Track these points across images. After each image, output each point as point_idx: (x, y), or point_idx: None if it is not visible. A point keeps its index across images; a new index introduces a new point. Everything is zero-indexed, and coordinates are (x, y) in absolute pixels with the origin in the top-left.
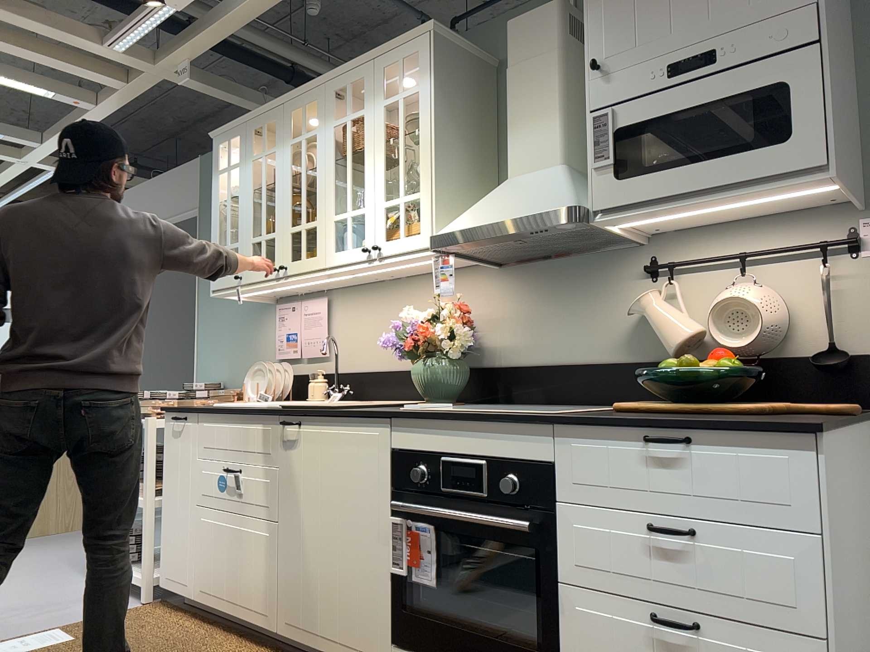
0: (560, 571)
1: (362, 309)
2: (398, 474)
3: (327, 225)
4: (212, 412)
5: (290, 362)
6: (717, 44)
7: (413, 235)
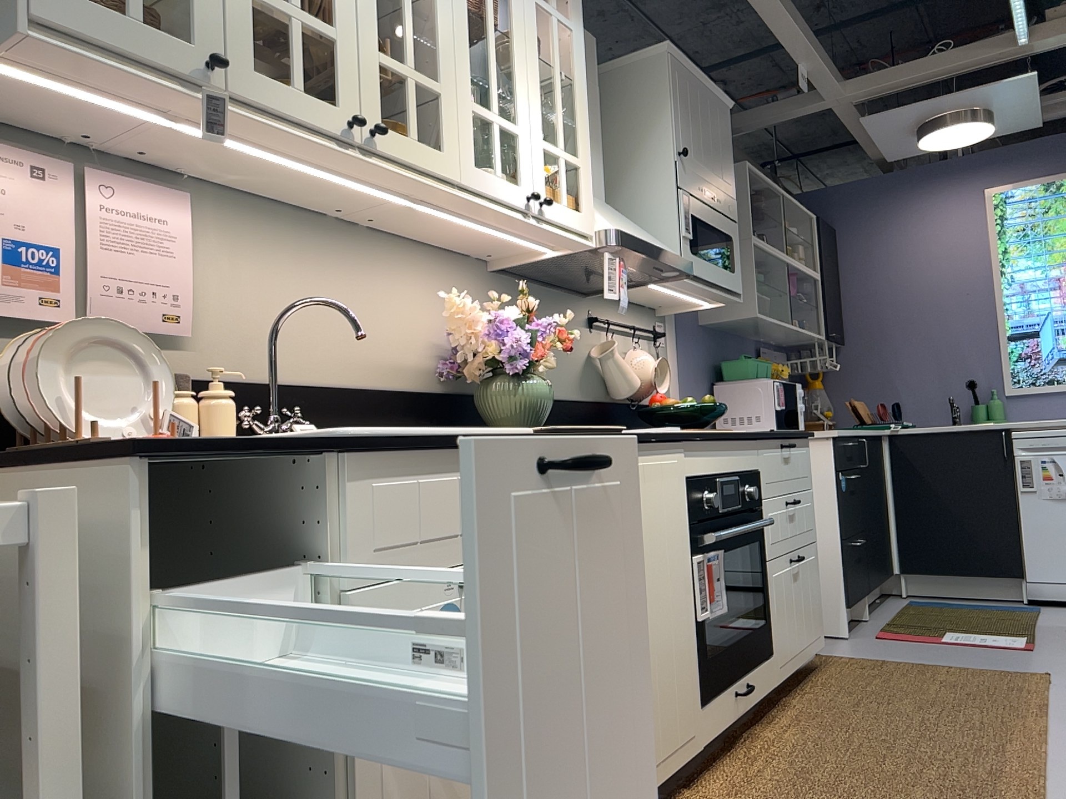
0: (767, 552)
1: (278, 254)
2: (694, 504)
3: (462, 110)
4: (412, 447)
5: (6, 331)
6: (718, 193)
7: (577, 211)
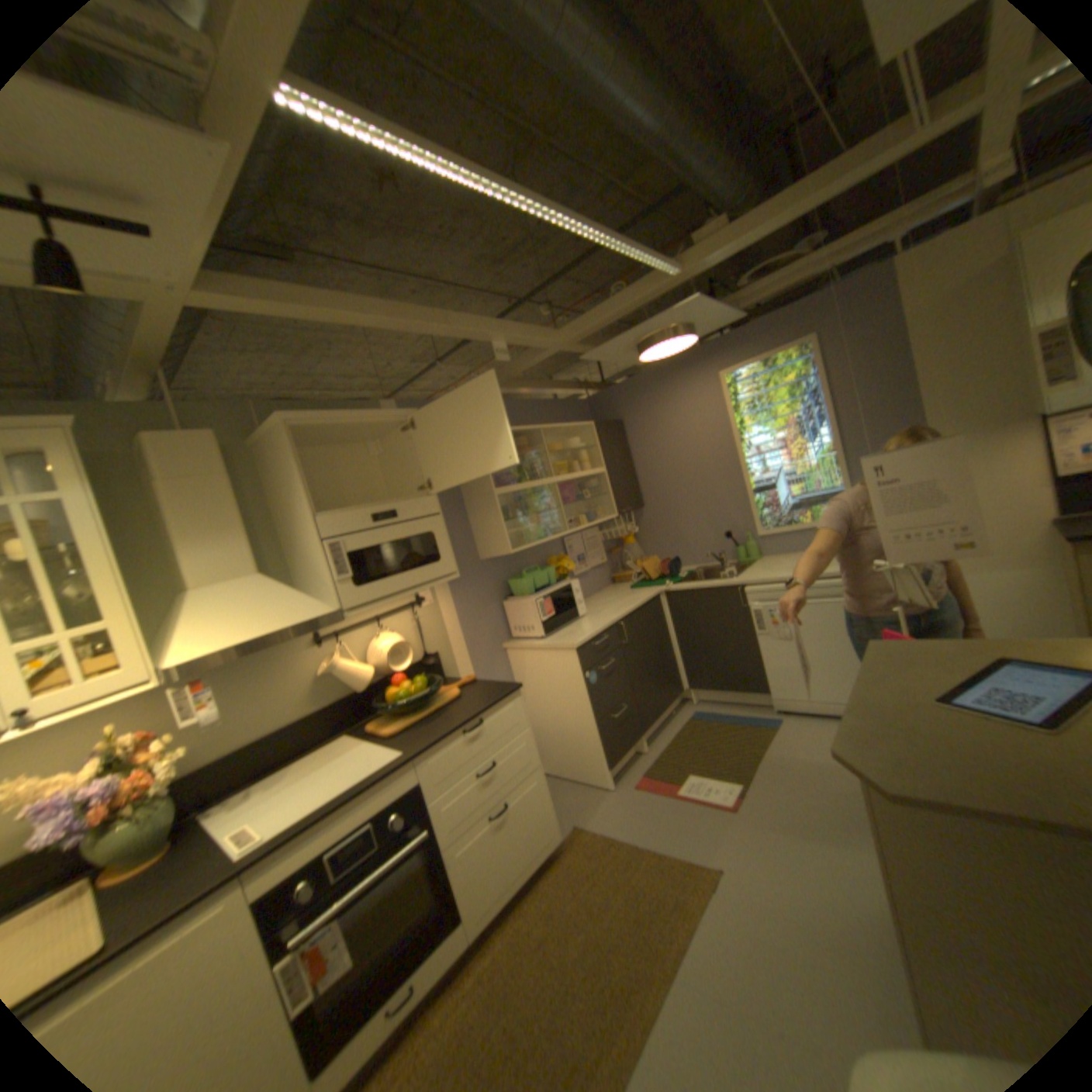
0: (439, 847)
1: None
2: (269, 919)
3: None
4: None
5: None
6: (397, 507)
7: (106, 677)
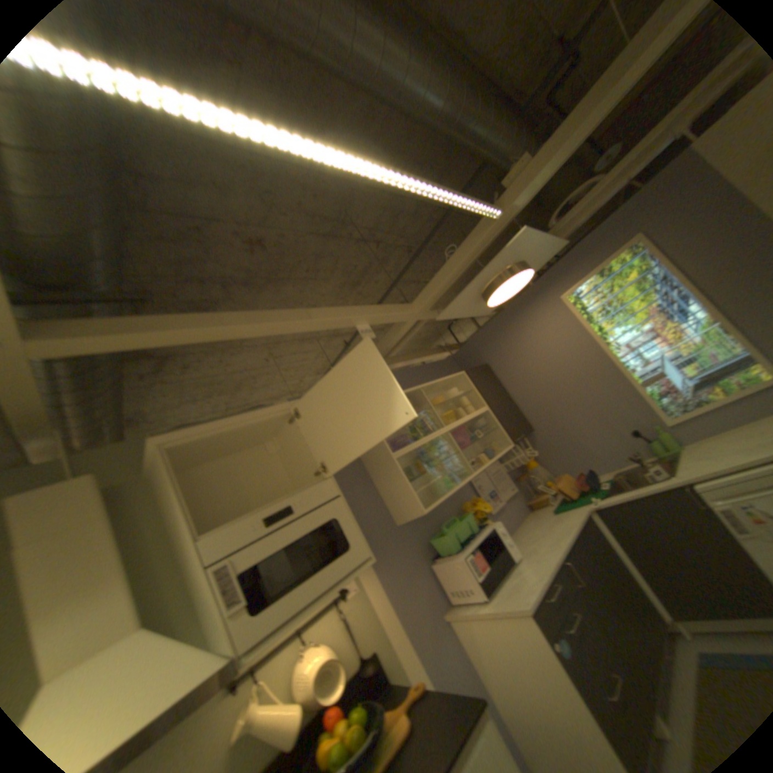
0: None
1: None
2: None
3: None
4: None
5: None
6: (293, 501)
7: None
